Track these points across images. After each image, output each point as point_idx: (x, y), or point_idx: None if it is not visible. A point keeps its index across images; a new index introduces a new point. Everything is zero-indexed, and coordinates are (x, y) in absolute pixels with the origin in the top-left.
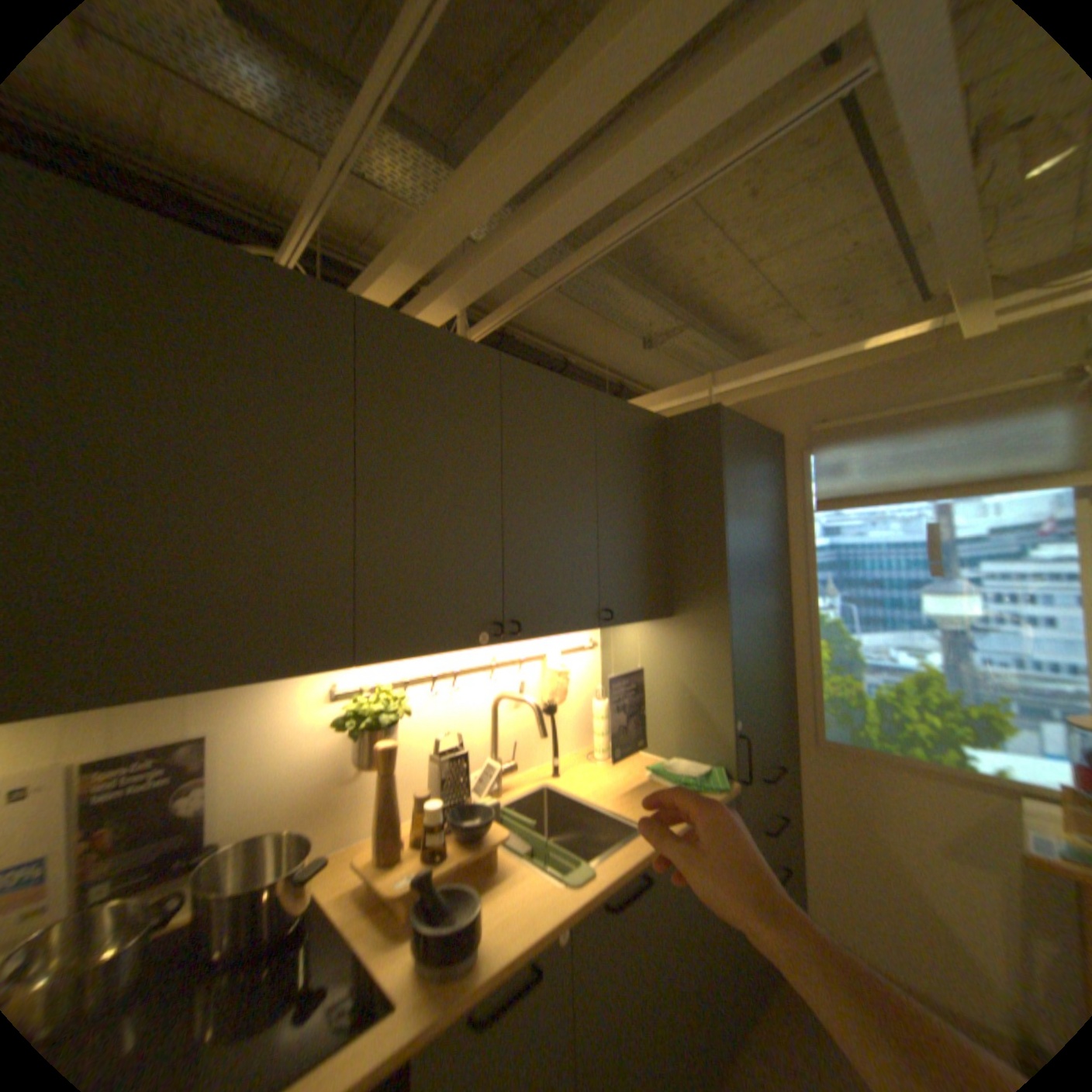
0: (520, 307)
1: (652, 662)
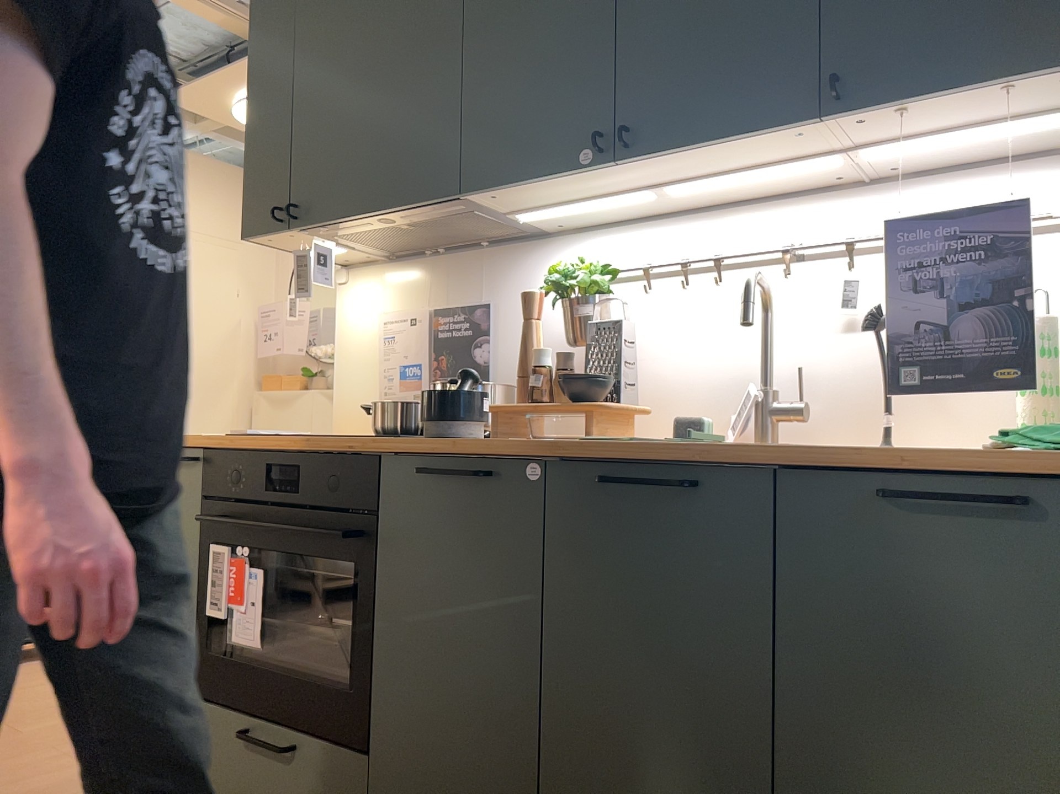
0: None
1: None
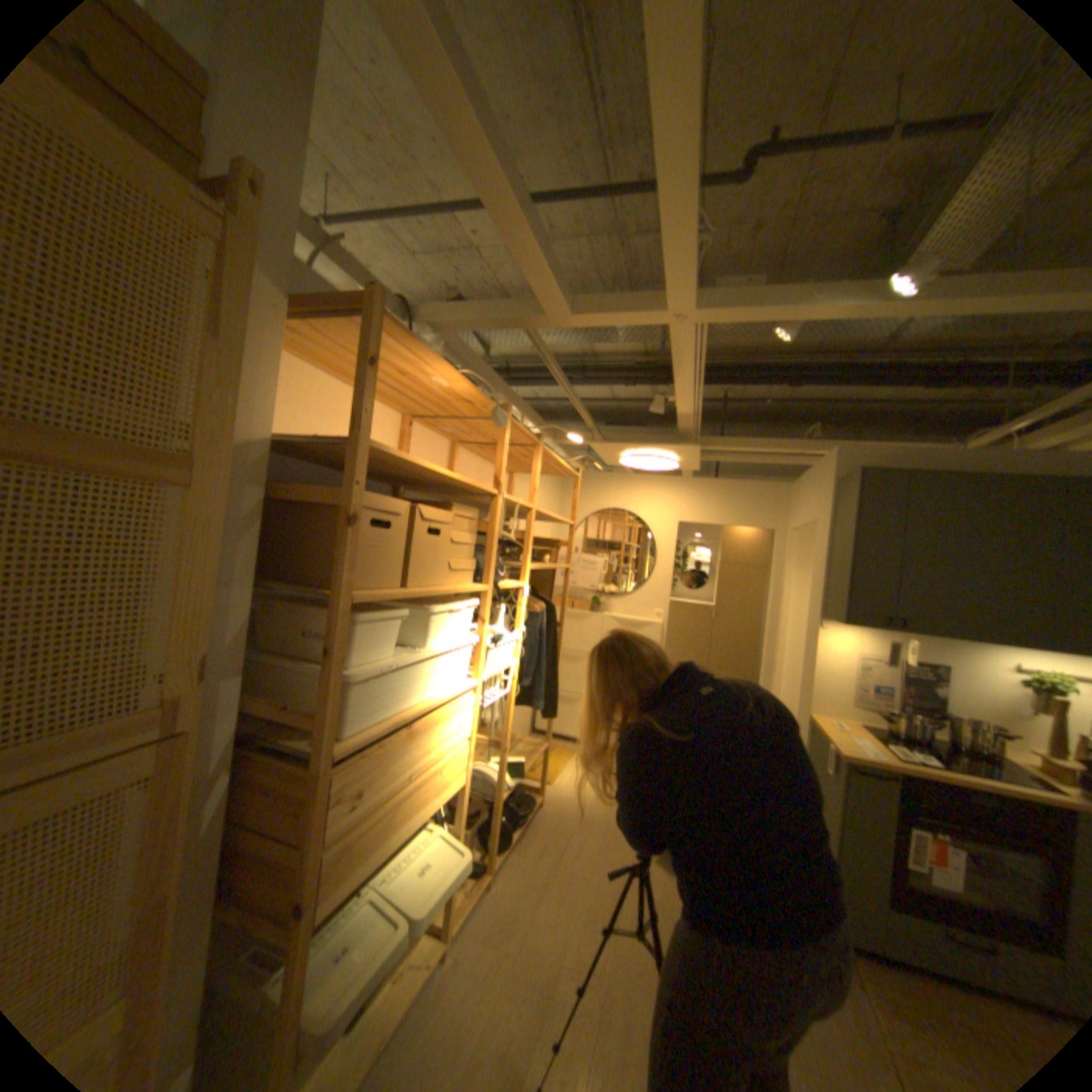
0: None
1: None
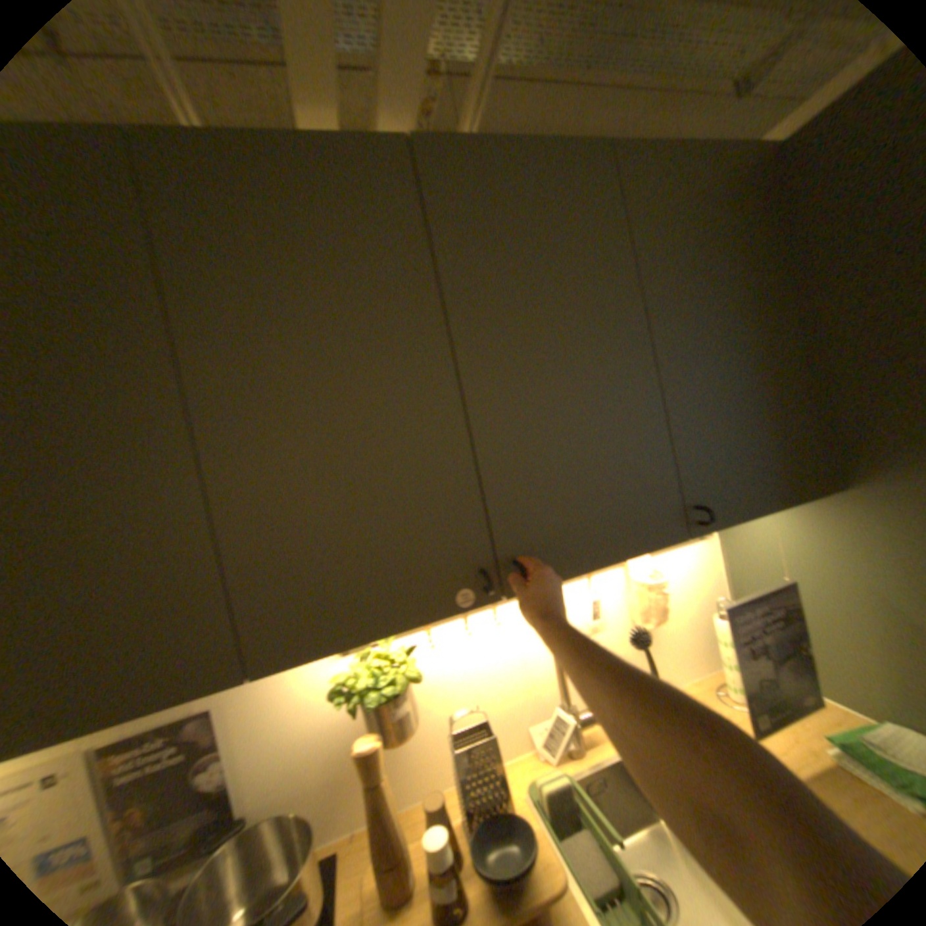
0: (482, 76)
1: (815, 560)
